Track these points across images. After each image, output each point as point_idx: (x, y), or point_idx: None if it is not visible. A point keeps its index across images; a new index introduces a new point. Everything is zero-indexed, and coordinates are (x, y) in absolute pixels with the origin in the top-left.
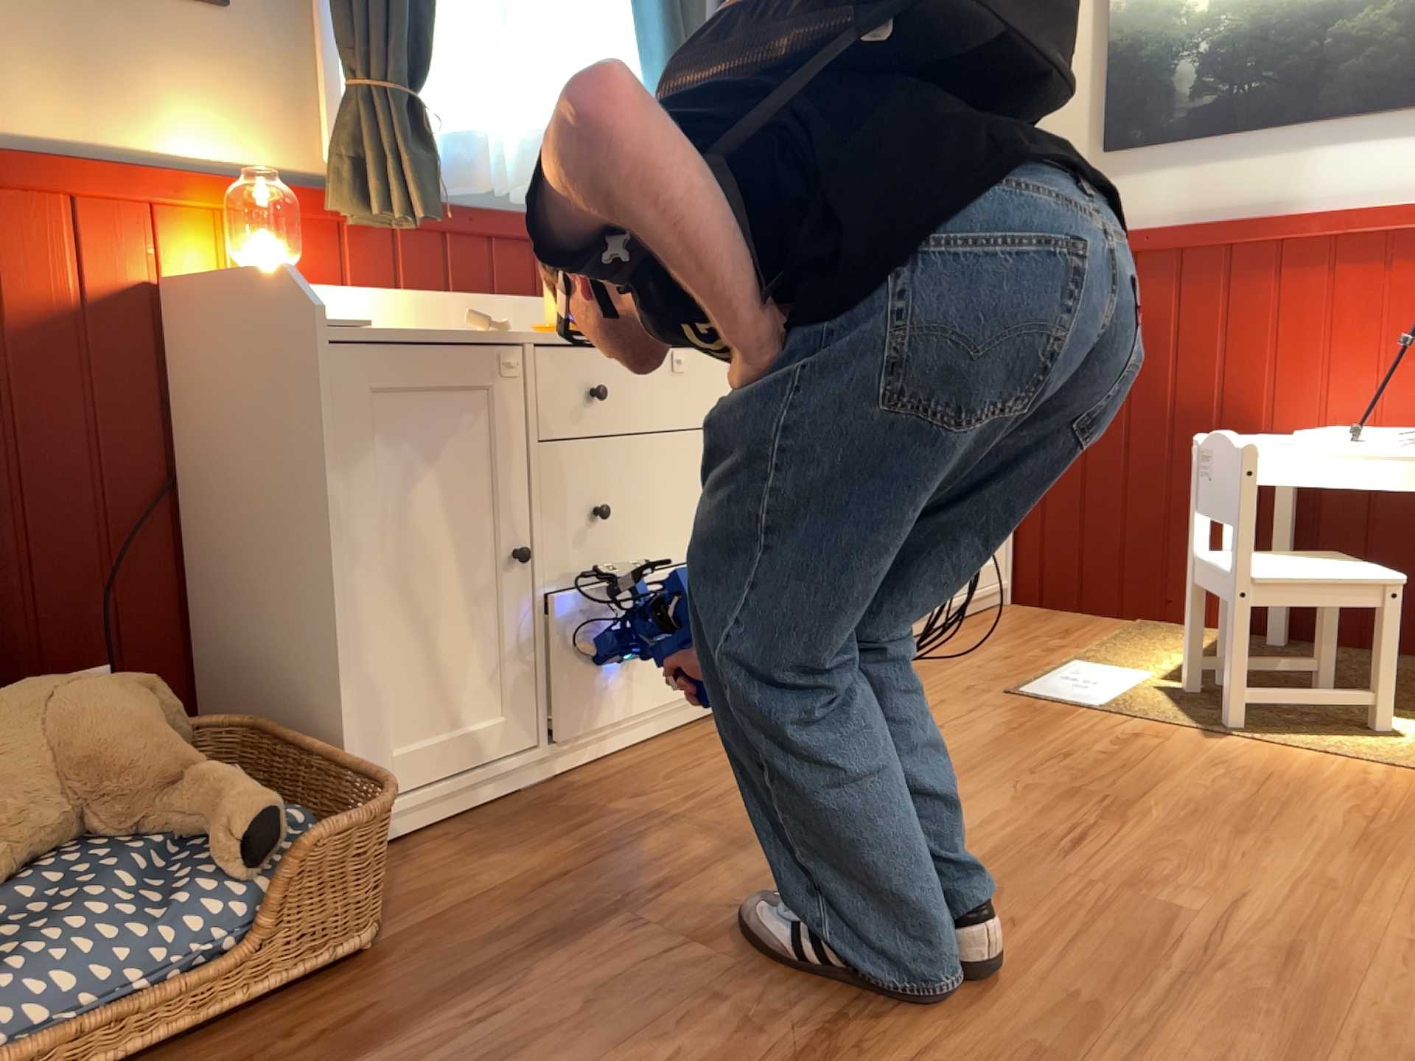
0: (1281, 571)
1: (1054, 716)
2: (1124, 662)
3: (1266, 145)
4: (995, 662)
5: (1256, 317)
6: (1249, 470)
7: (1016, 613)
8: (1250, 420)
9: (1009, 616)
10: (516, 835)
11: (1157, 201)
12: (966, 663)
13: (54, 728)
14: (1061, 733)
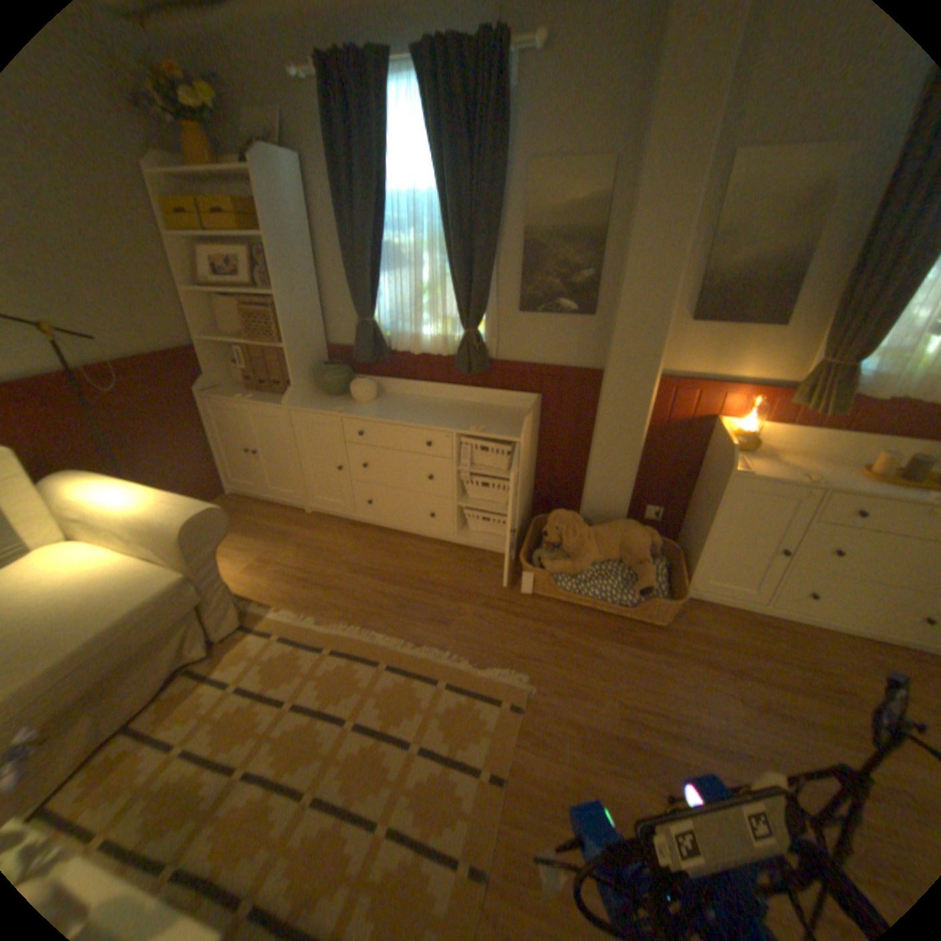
0: None
1: None
2: None
3: None
4: None
5: None
6: None
7: None
8: None
9: None
10: (734, 627)
11: None
12: None
13: (623, 538)
14: None
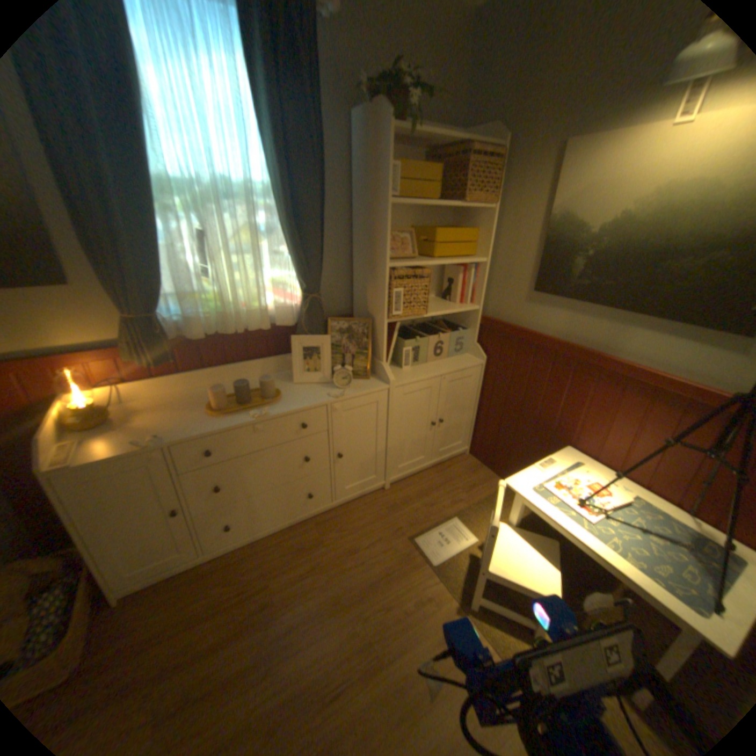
0: (509, 567)
1: (412, 569)
2: (474, 527)
3: (612, 316)
4: (425, 509)
5: (583, 397)
6: (494, 537)
7: (465, 464)
8: (569, 439)
9: (460, 467)
10: (171, 602)
11: (553, 323)
12: (413, 506)
13: None
14: (401, 589)
